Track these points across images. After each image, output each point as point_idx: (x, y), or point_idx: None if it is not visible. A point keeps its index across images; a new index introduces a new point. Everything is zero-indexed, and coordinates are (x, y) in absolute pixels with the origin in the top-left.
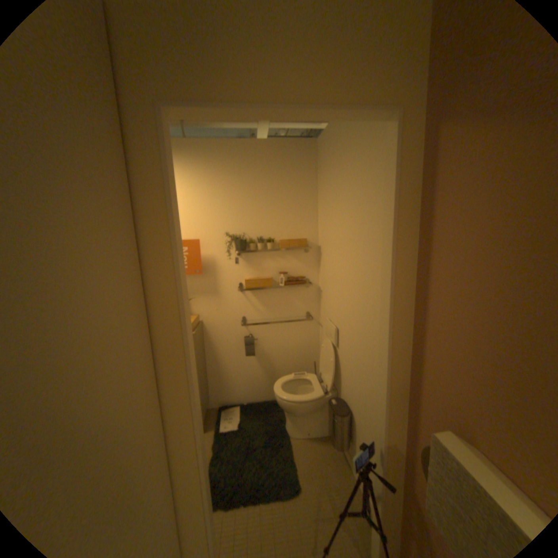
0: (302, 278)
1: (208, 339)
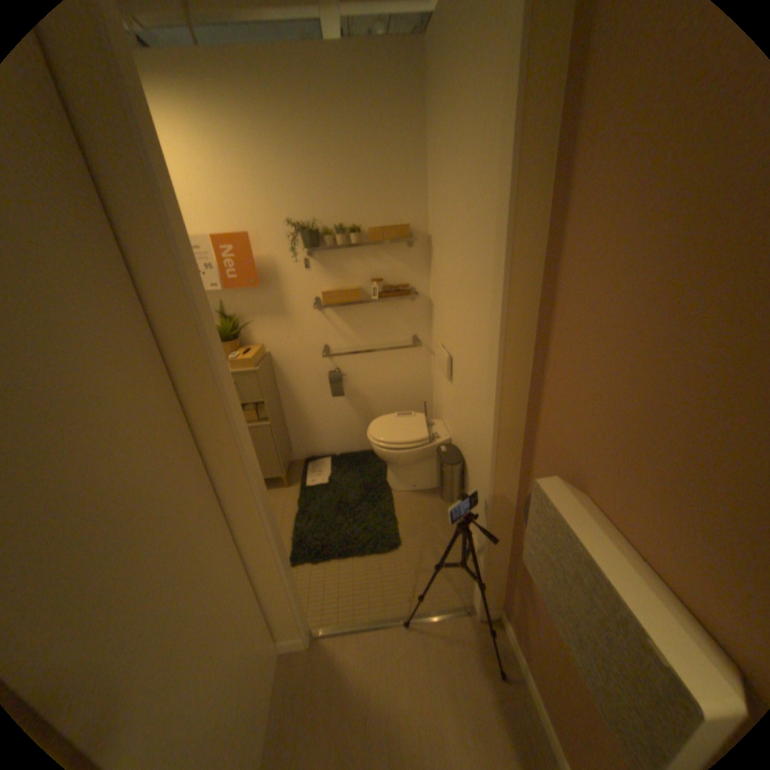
0: (405, 286)
1: (281, 376)
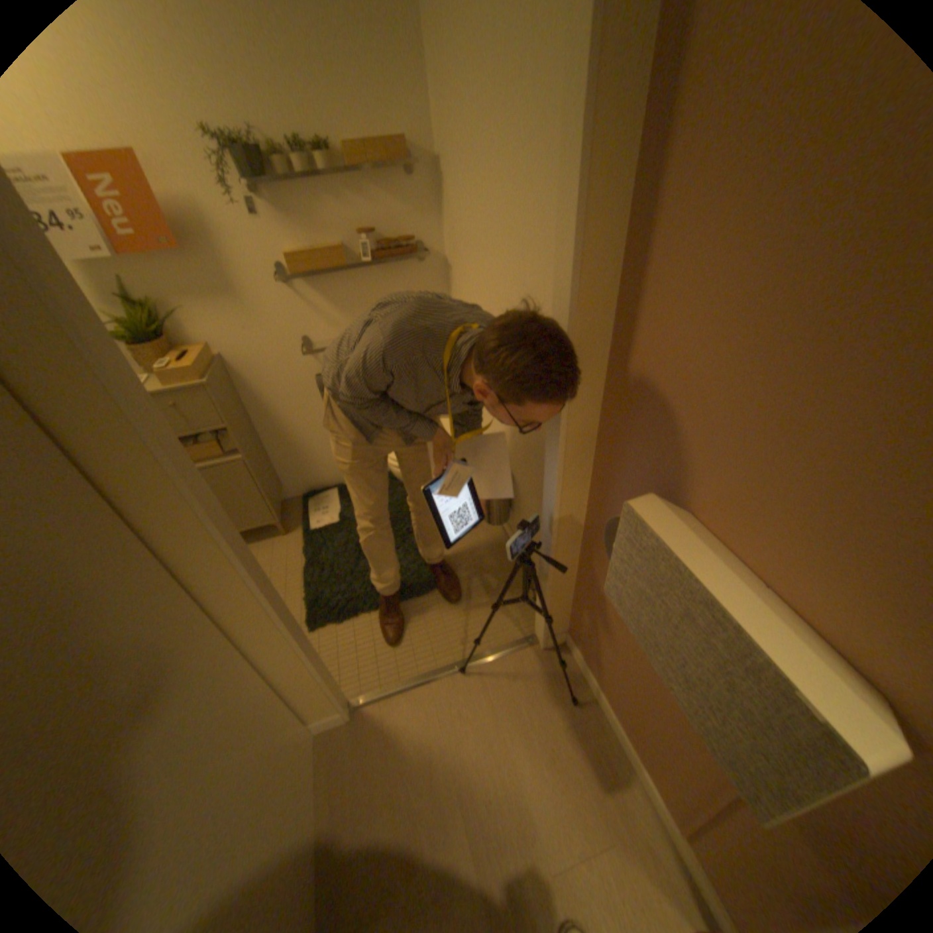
0: (408, 239)
1: (245, 388)
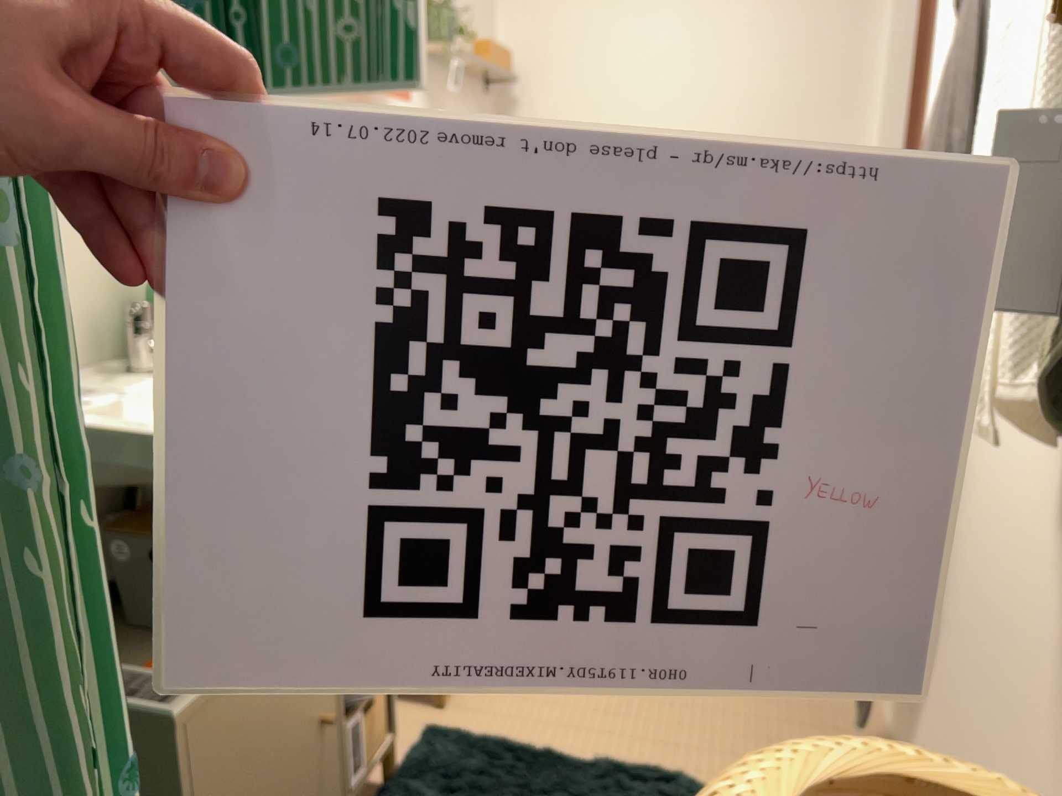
0: None
1: None
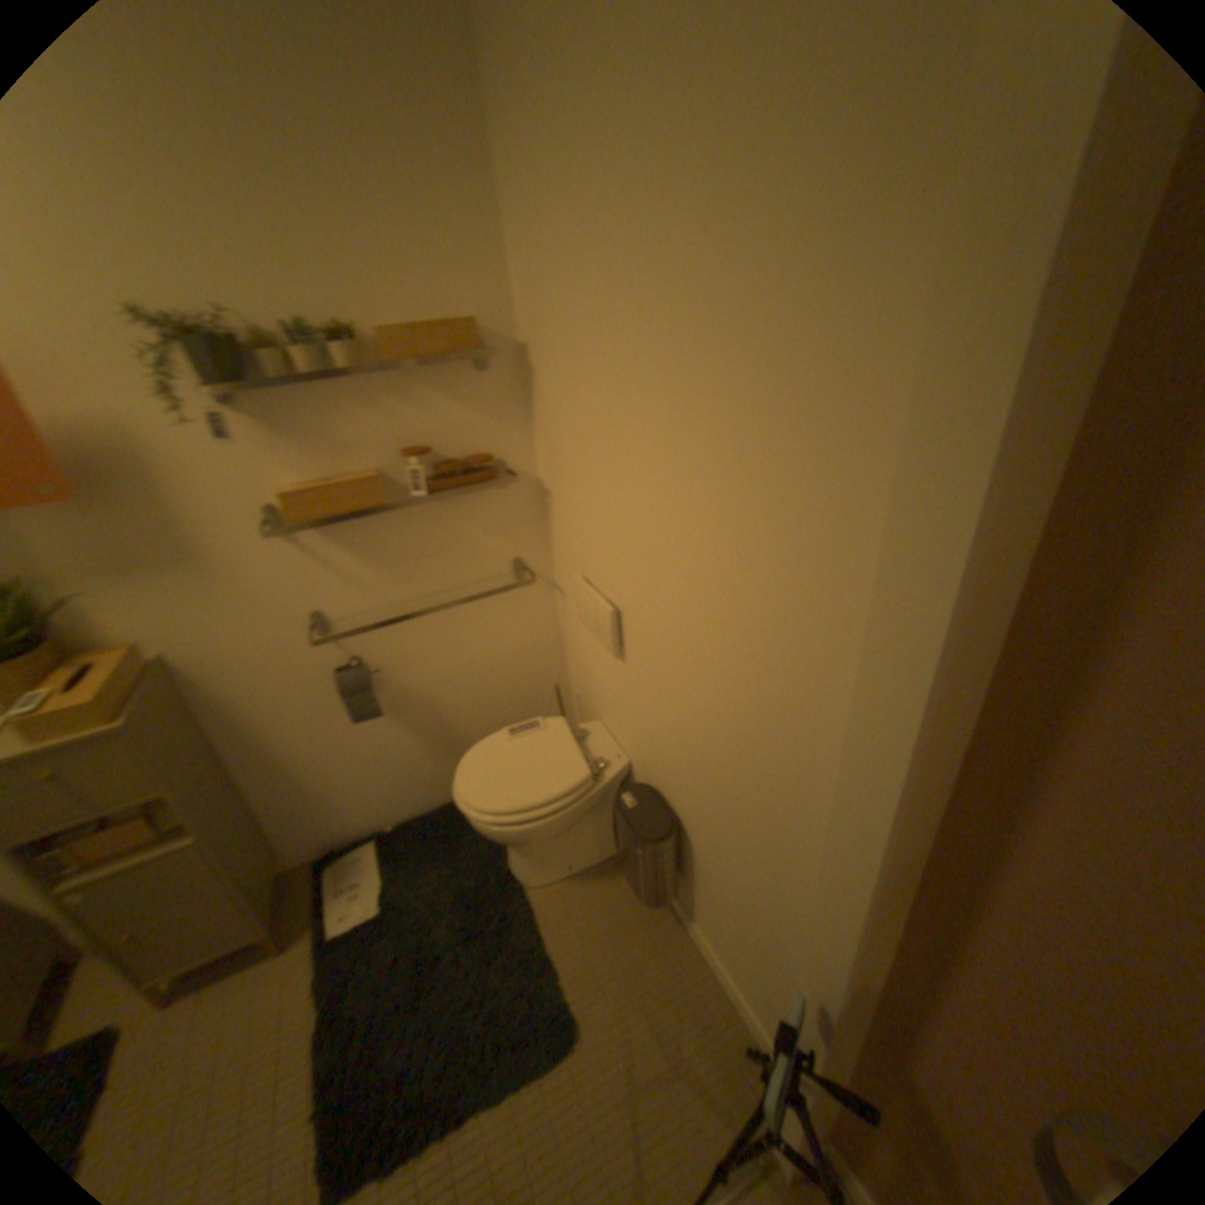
0: (479, 458)
1: (203, 705)
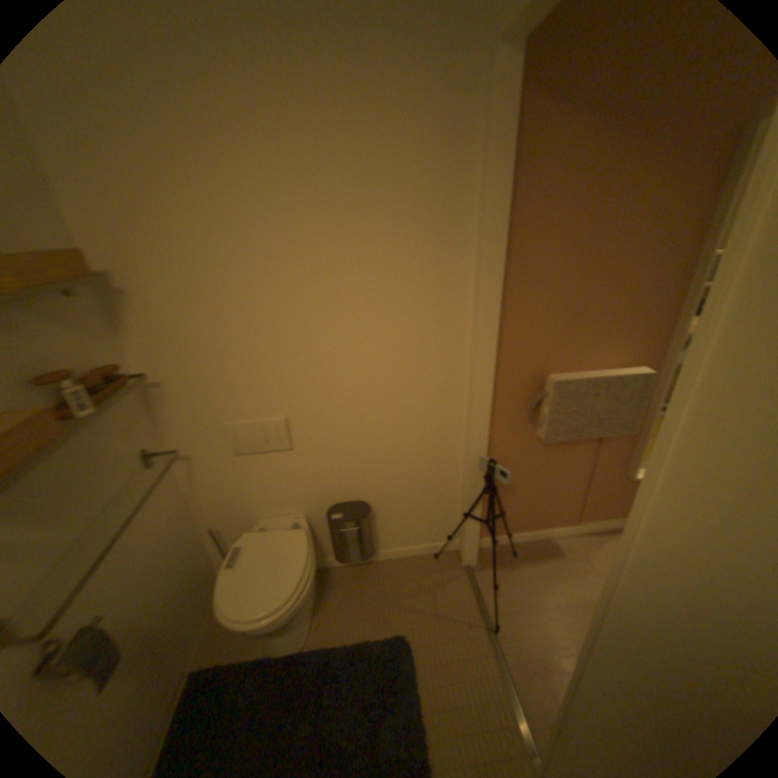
0: (96, 371)
1: None
